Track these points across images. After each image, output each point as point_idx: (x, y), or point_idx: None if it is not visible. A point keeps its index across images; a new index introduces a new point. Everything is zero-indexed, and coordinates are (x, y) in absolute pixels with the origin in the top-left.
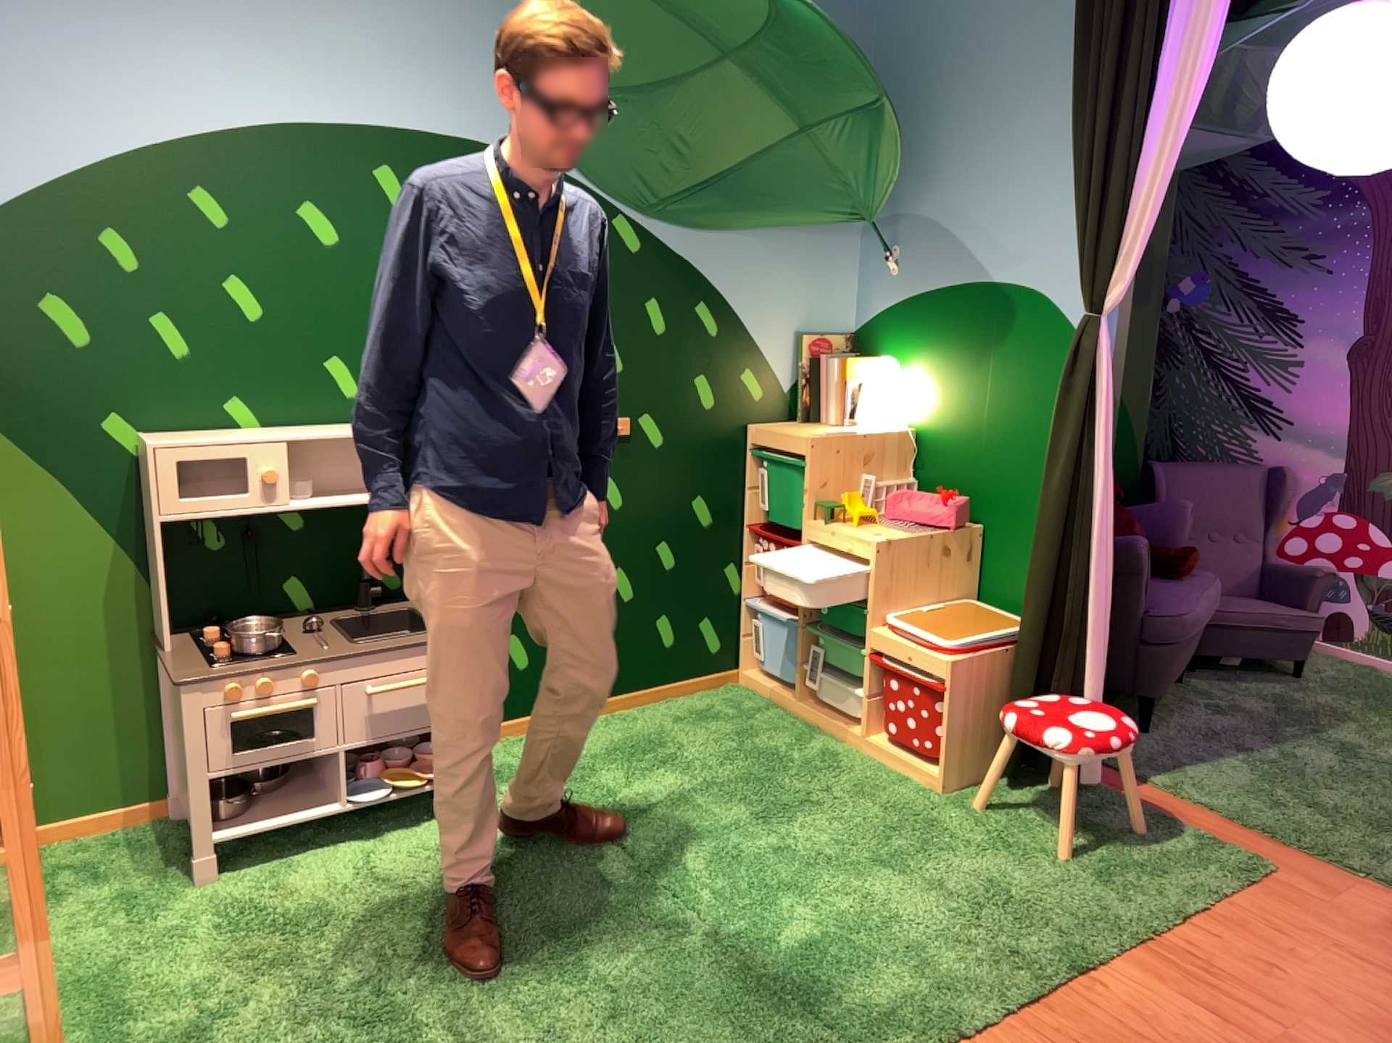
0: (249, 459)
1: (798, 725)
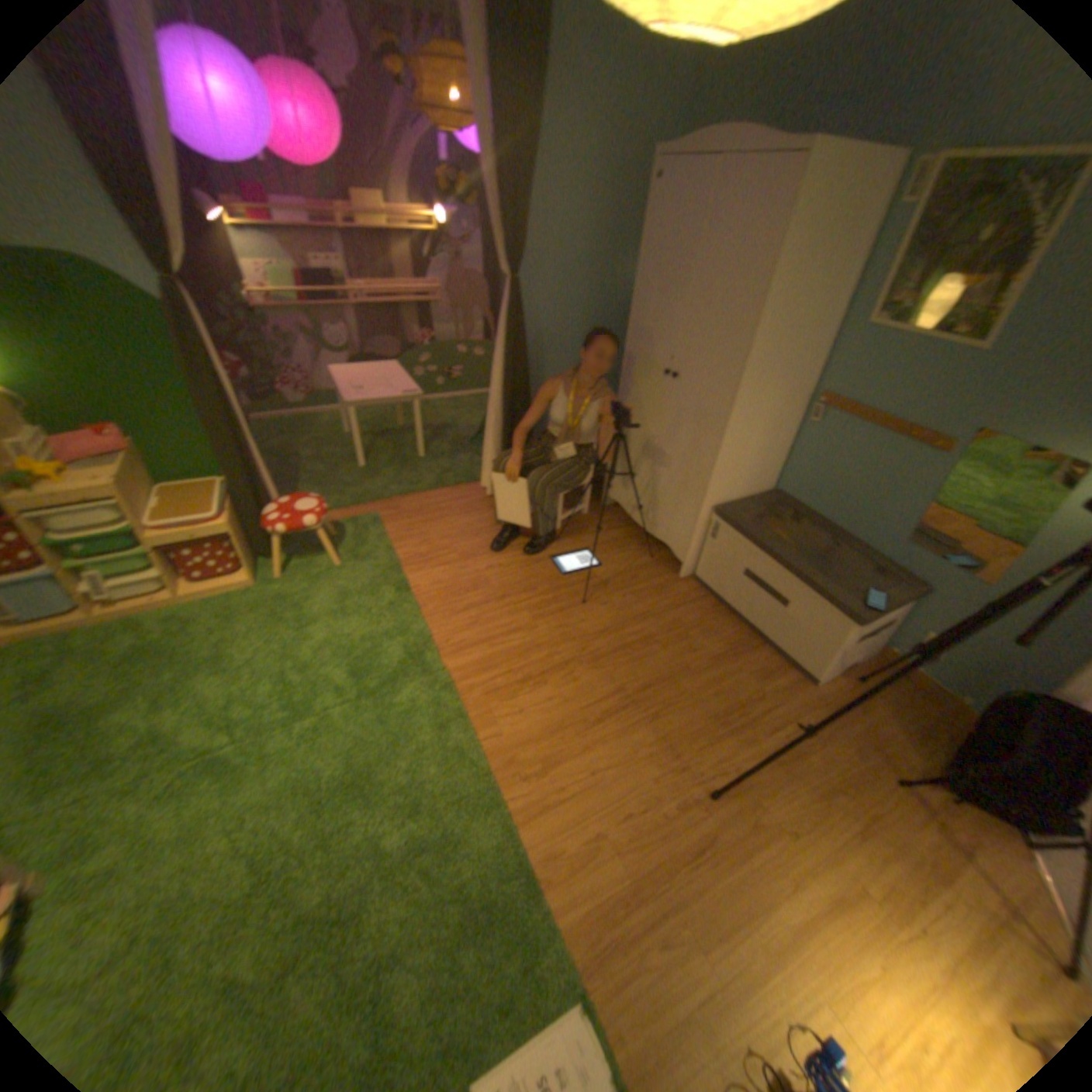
0: None
1: (112, 626)
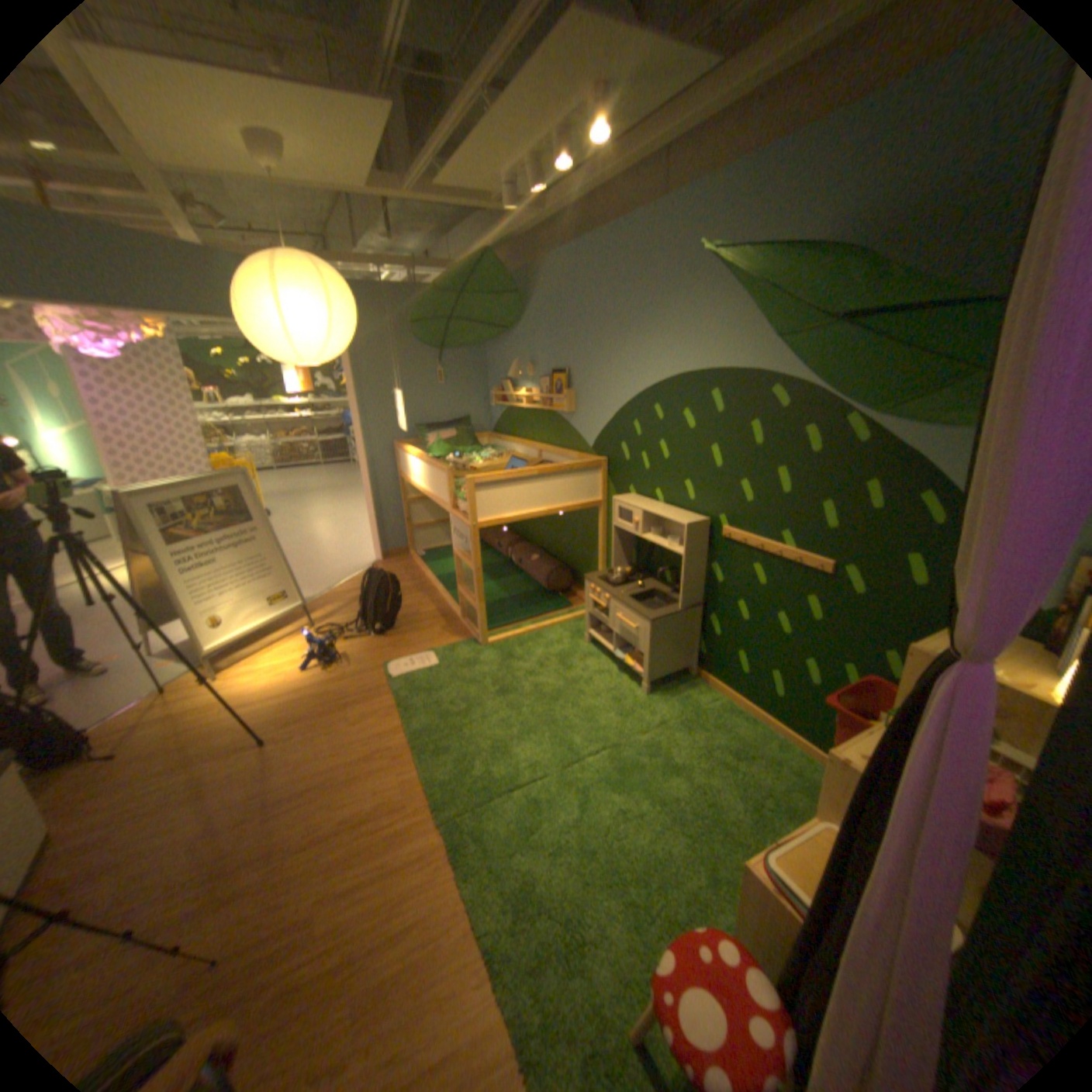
0: (631, 514)
1: None
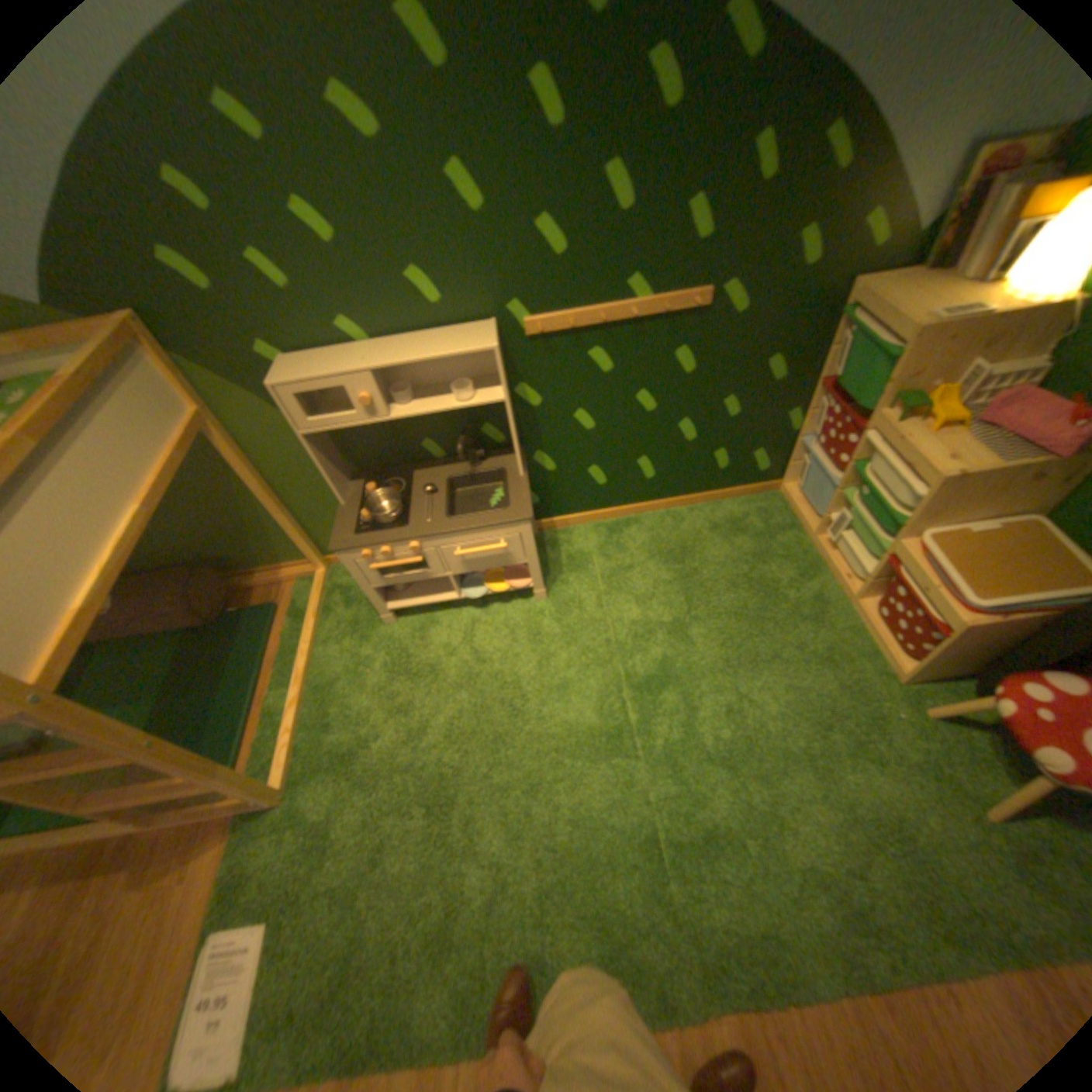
0: (345, 389)
1: (807, 556)
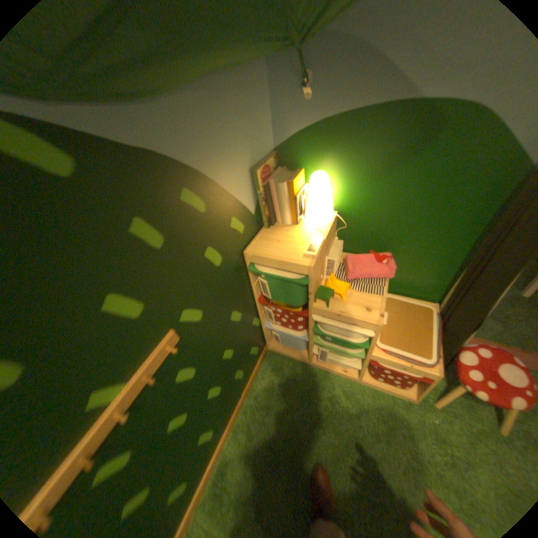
0: None
1: (317, 375)
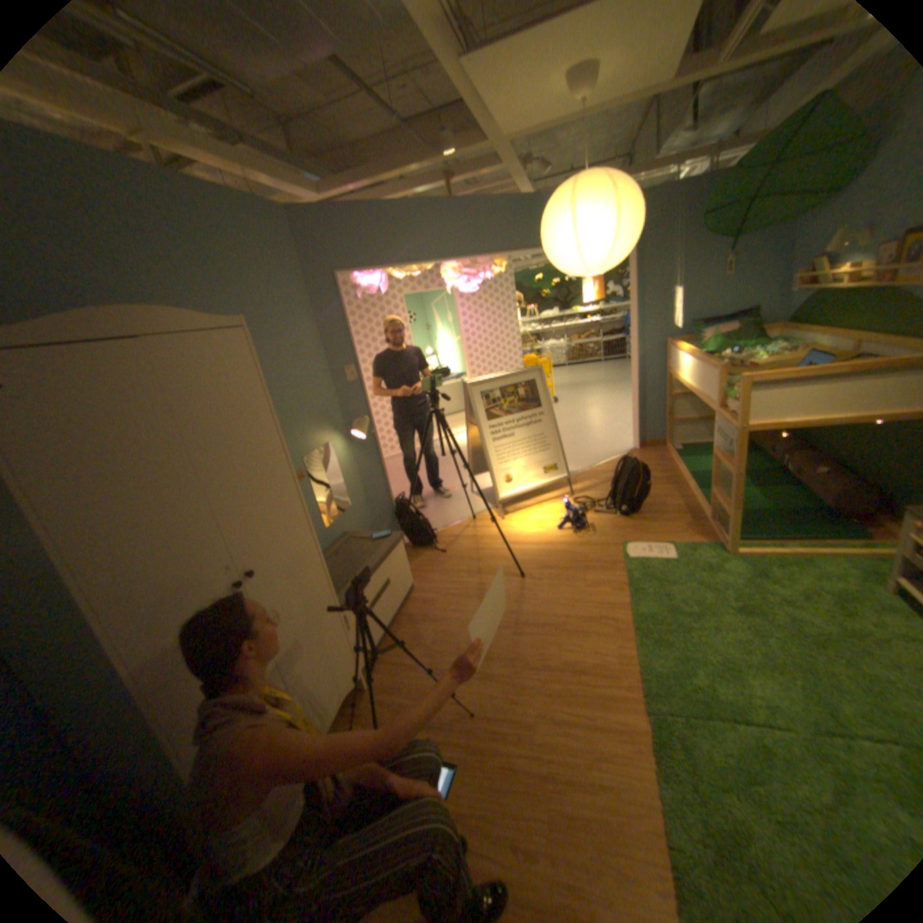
0: None
1: None
